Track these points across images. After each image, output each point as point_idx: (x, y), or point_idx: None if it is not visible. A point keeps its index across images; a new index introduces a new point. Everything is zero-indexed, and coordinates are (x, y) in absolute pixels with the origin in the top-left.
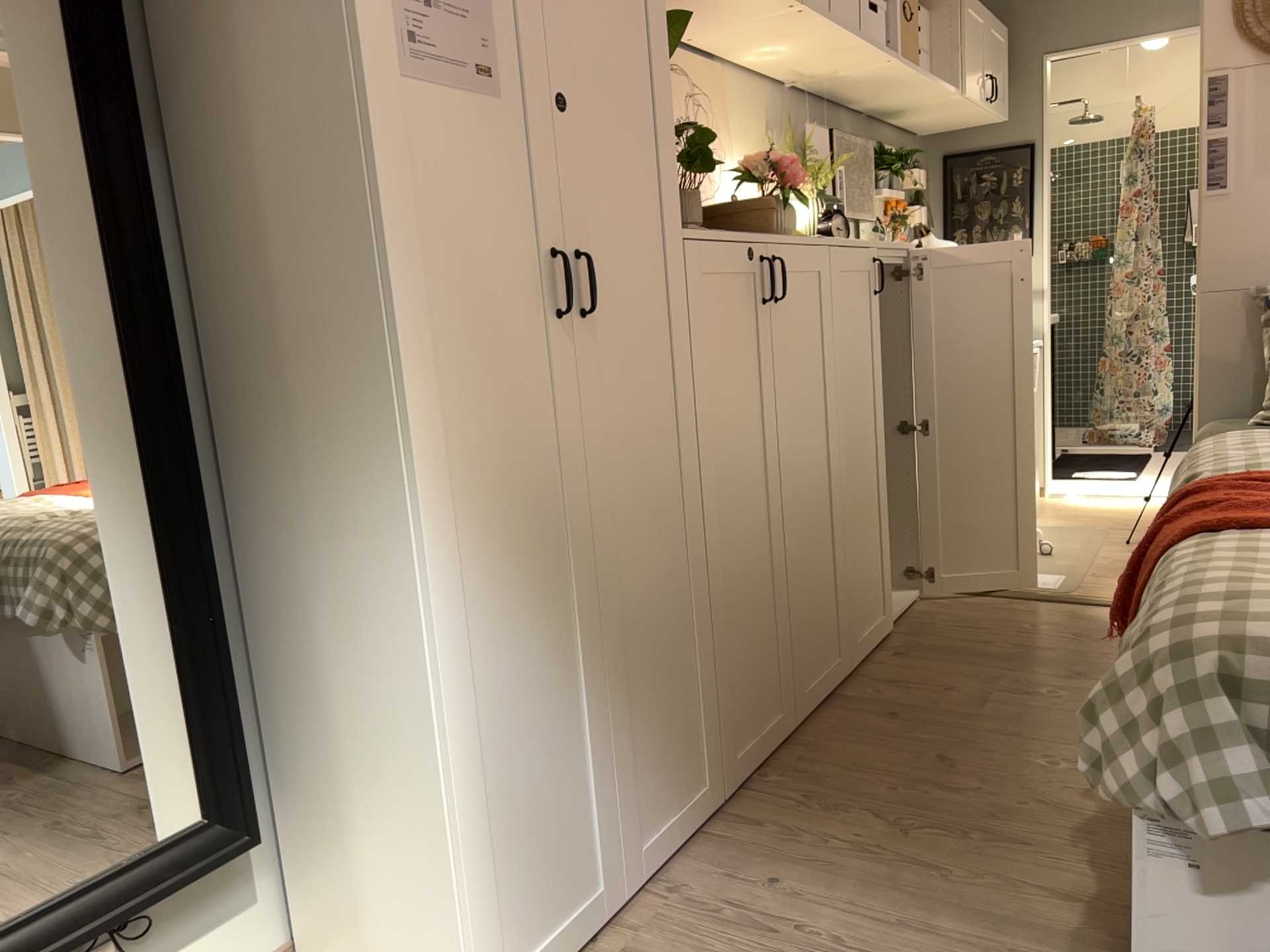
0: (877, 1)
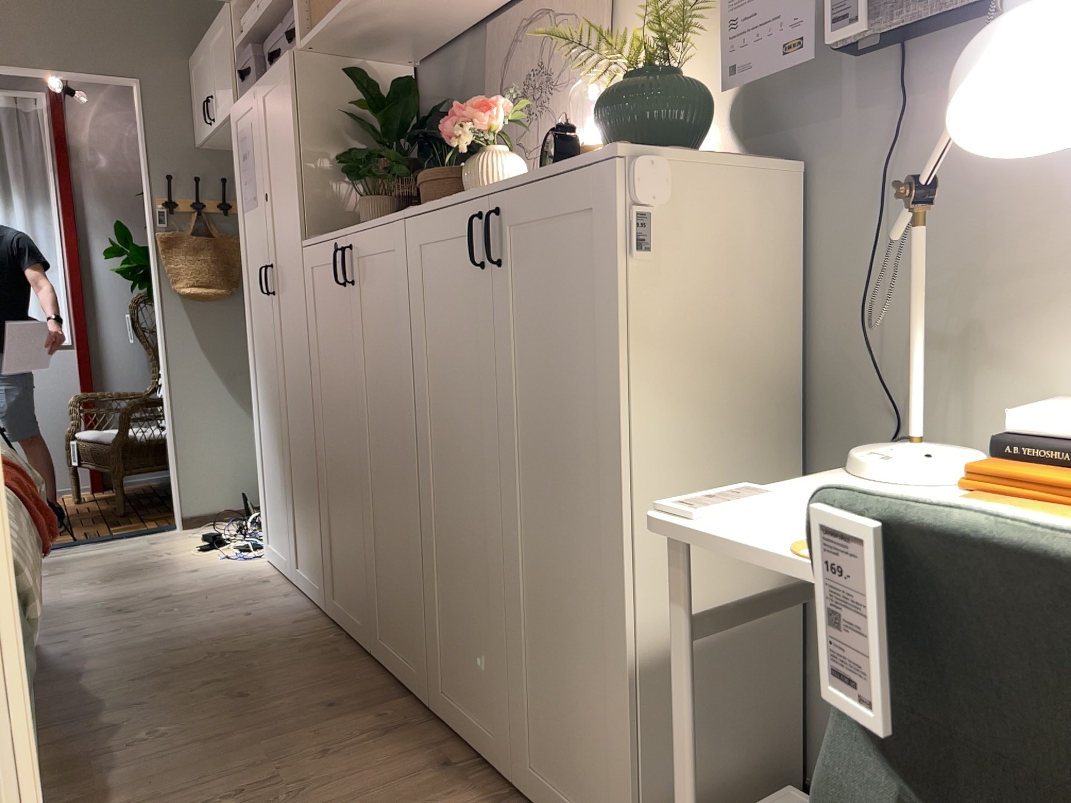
0: None
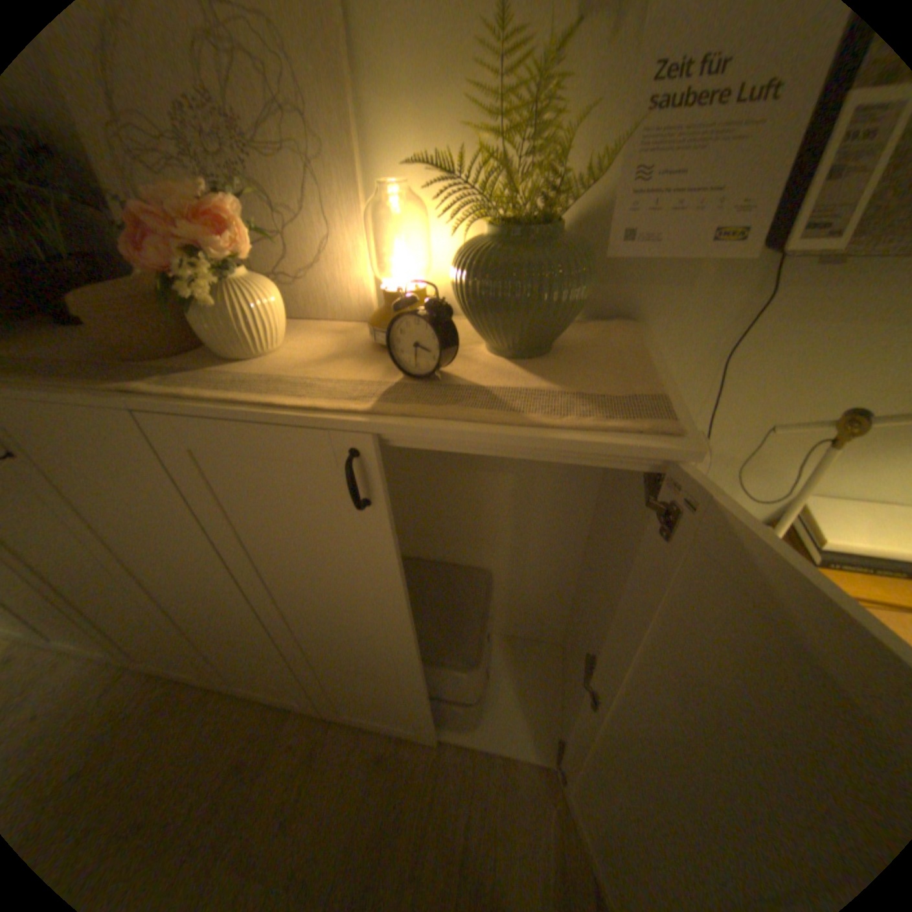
0: None
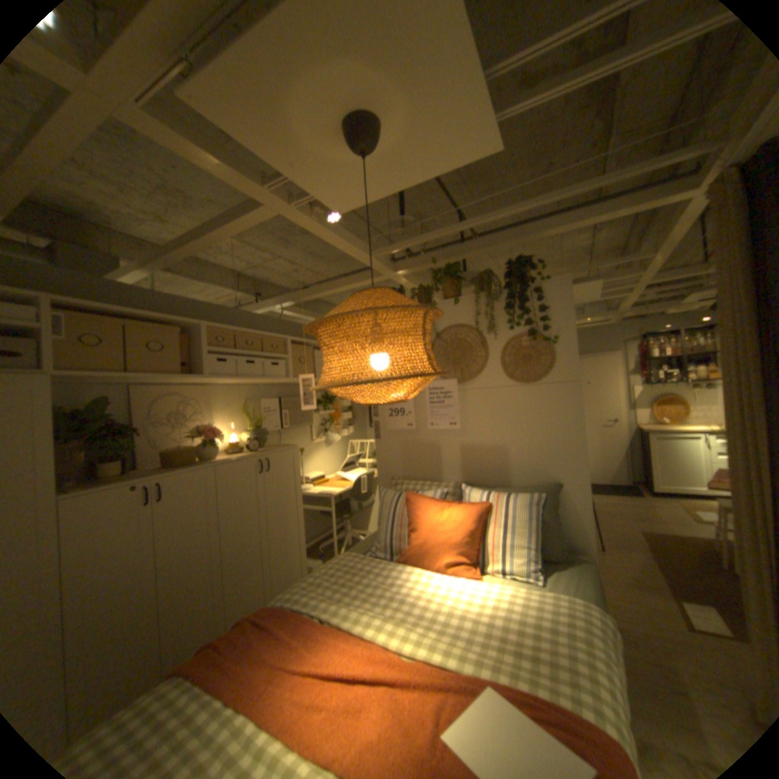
0: (283, 358)
